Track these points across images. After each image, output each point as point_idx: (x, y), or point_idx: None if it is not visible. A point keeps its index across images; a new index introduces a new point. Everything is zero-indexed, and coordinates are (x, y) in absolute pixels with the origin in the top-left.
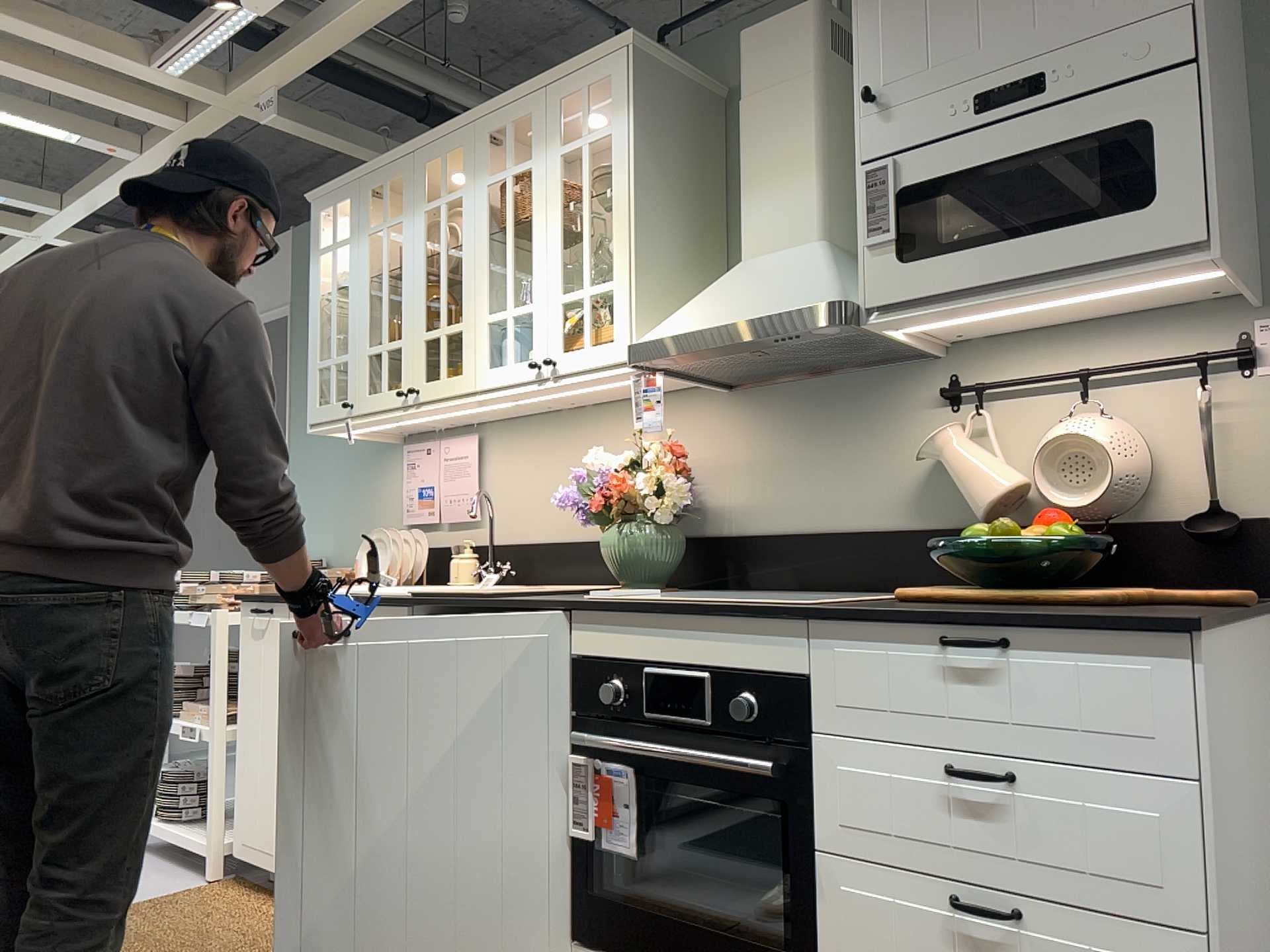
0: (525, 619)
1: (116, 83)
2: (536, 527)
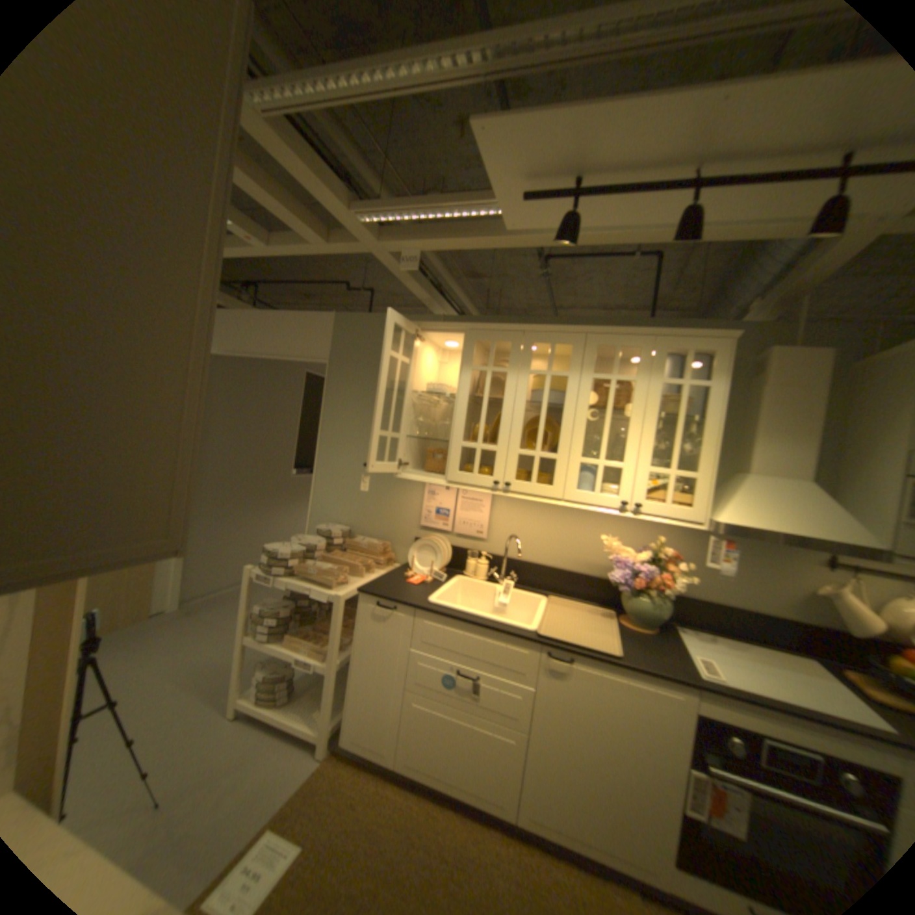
0: (660, 685)
1: (293, 198)
2: (530, 553)
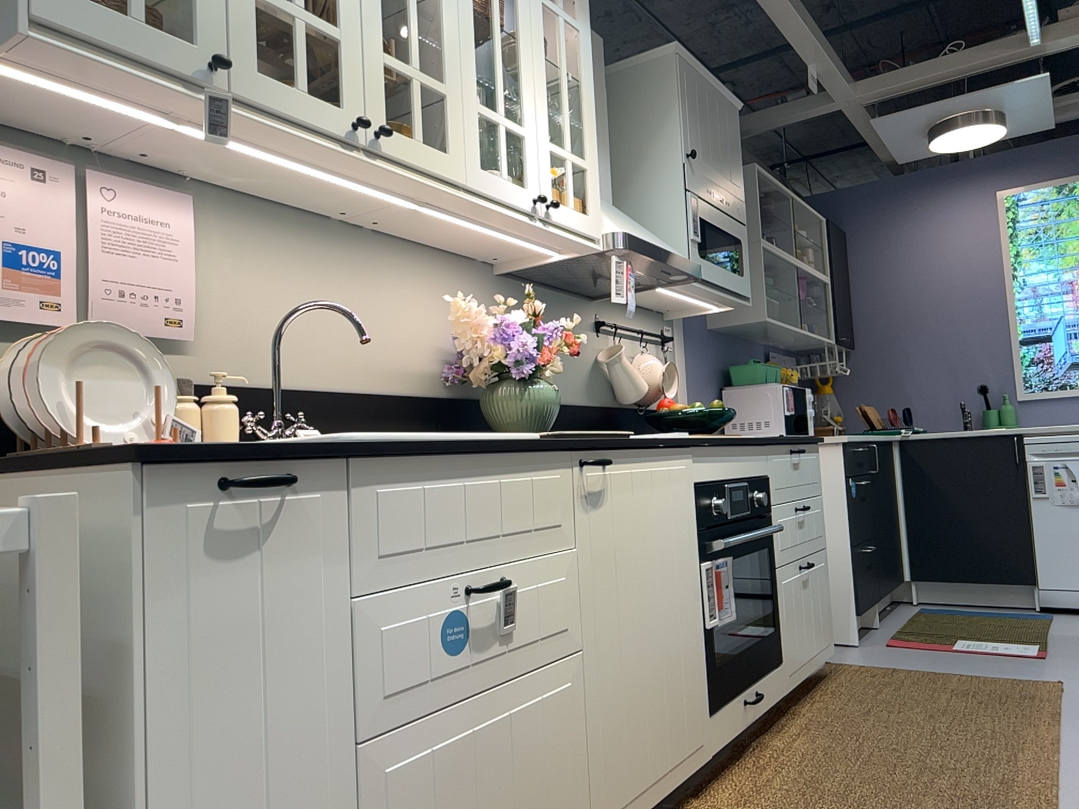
0: (671, 456)
1: None
2: (298, 367)
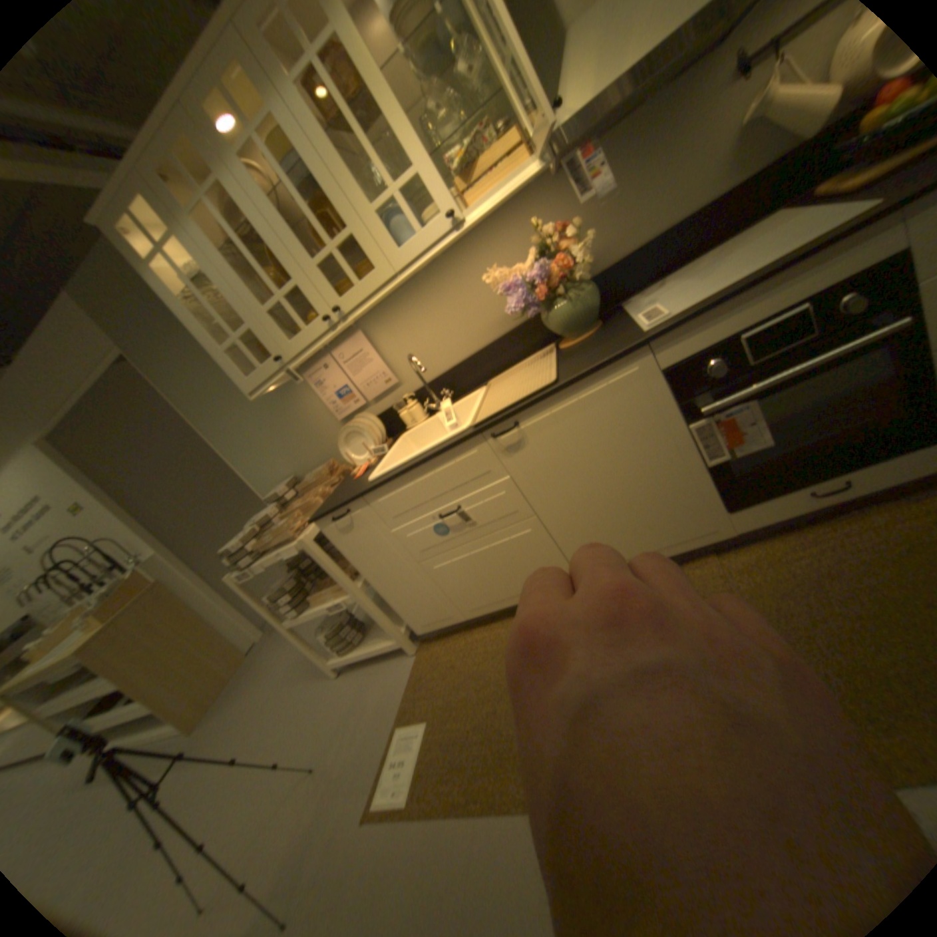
0: (607, 373)
1: None
2: (446, 358)
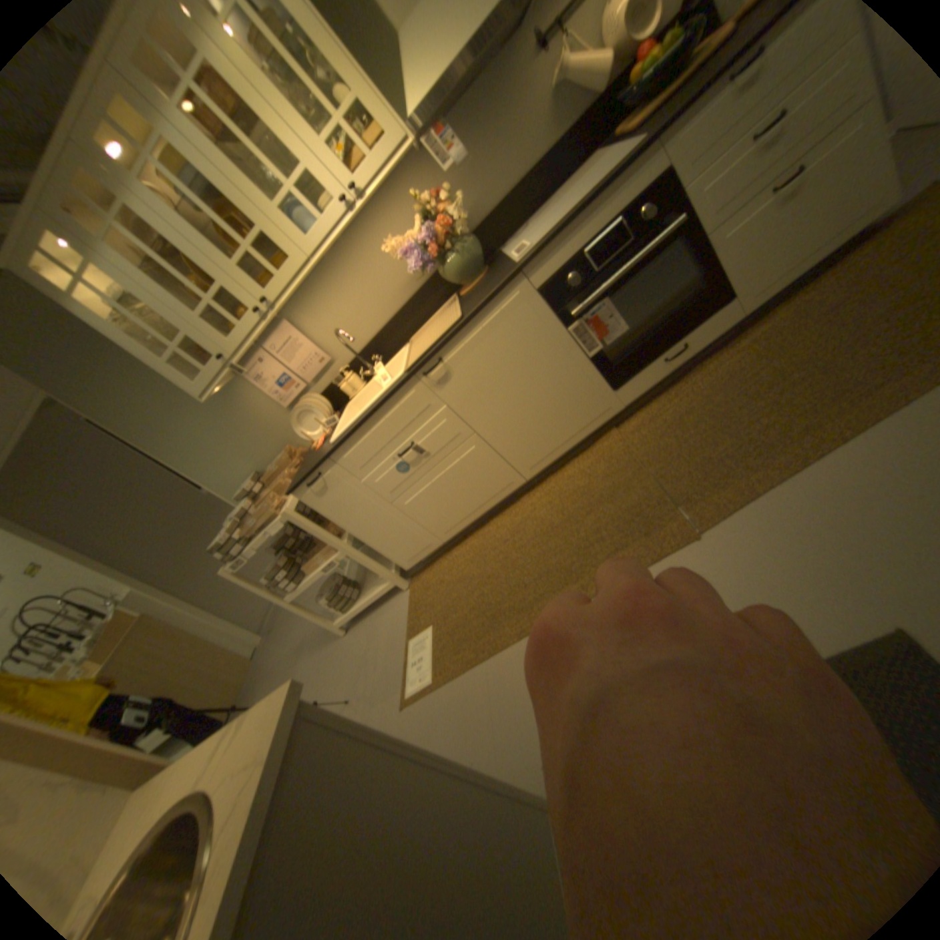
0: (498, 300)
1: None
2: (369, 327)
